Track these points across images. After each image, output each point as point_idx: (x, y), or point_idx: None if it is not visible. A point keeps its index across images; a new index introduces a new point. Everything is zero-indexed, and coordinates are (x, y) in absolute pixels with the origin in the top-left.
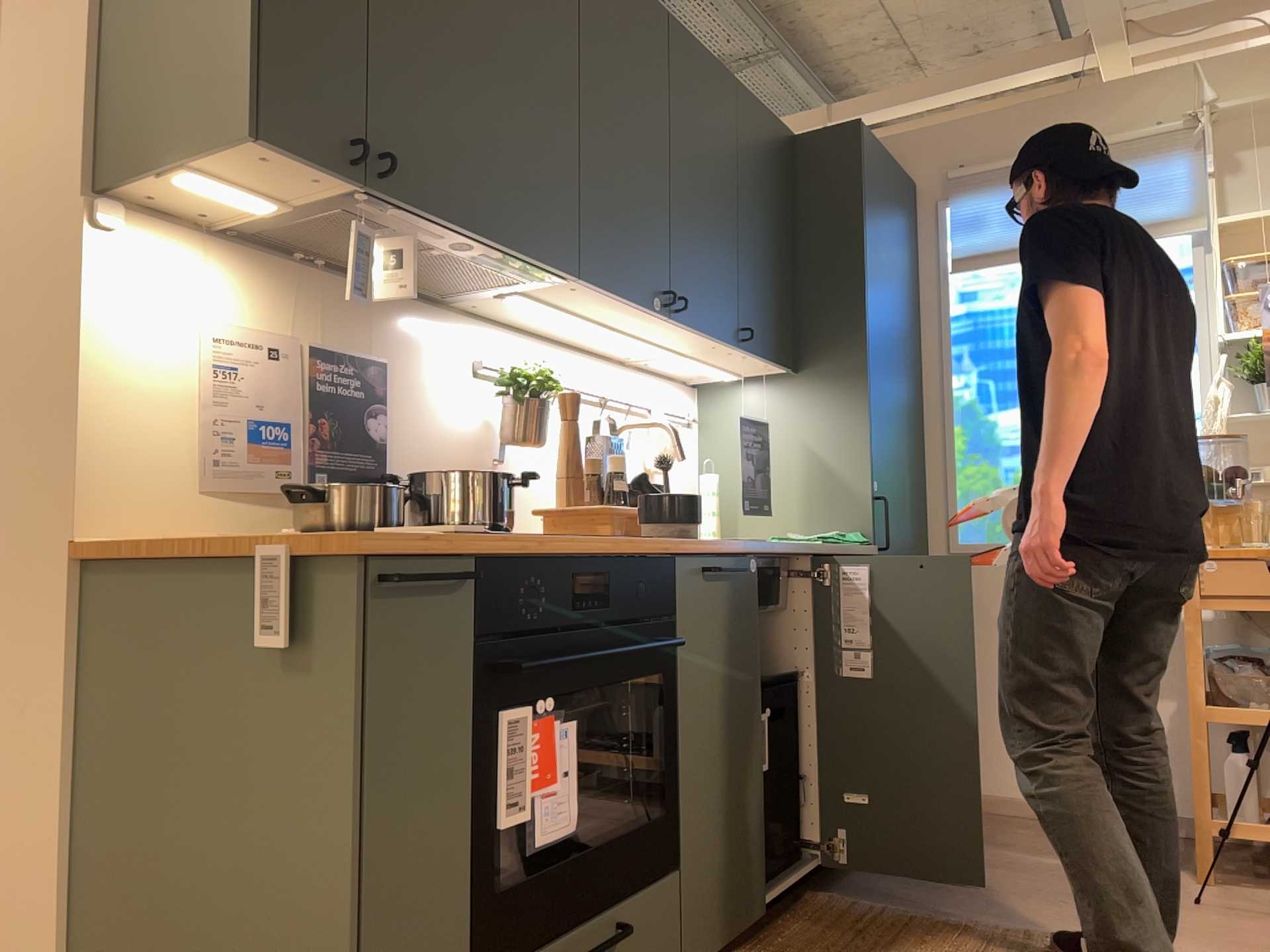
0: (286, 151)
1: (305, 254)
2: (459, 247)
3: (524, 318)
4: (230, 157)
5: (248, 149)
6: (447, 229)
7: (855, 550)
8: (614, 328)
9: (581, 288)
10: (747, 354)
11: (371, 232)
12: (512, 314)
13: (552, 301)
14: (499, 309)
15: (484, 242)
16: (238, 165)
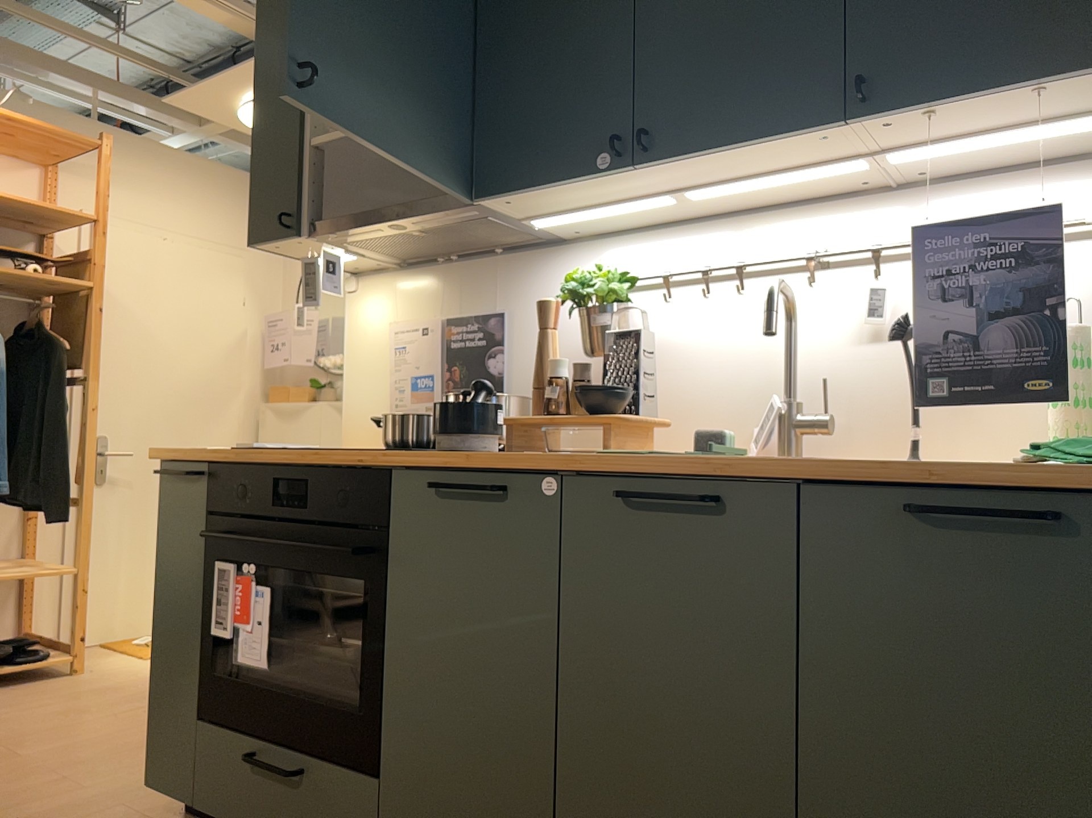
0: (266, 241)
1: (439, 257)
2: (402, 227)
3: (640, 217)
4: (278, 252)
5: (263, 248)
6: (362, 227)
7: (1050, 477)
8: (675, 191)
9: (512, 198)
10: (919, 112)
11: (315, 259)
12: (621, 220)
13: (563, 208)
14: (604, 224)
15: (388, 220)
16: (291, 251)
